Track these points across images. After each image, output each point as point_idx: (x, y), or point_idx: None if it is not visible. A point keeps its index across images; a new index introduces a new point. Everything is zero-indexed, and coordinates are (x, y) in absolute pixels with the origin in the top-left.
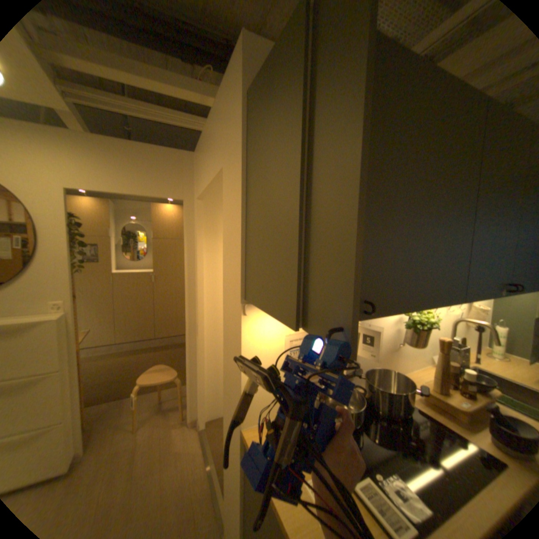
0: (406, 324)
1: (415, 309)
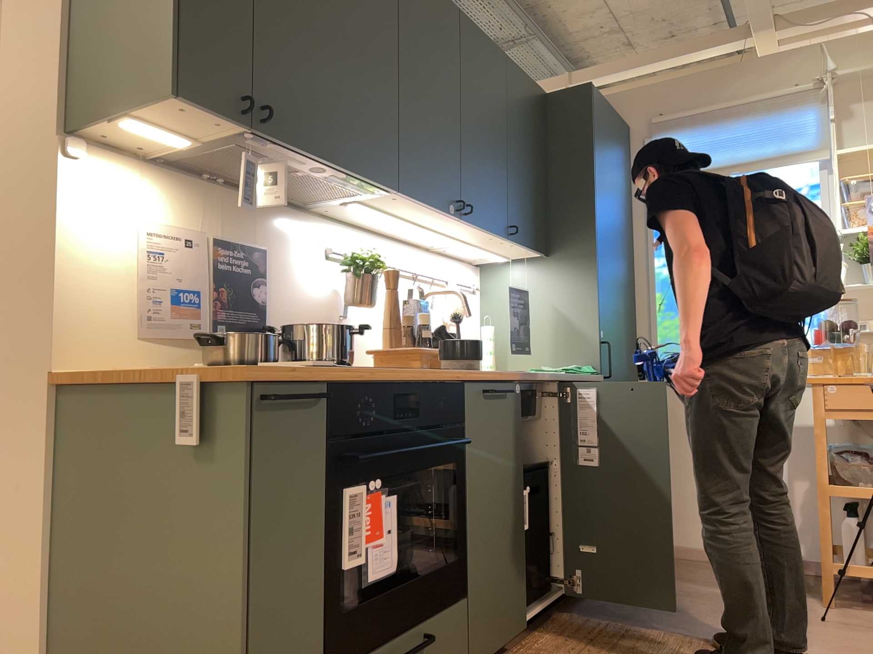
0: (342, 266)
1: (332, 166)
